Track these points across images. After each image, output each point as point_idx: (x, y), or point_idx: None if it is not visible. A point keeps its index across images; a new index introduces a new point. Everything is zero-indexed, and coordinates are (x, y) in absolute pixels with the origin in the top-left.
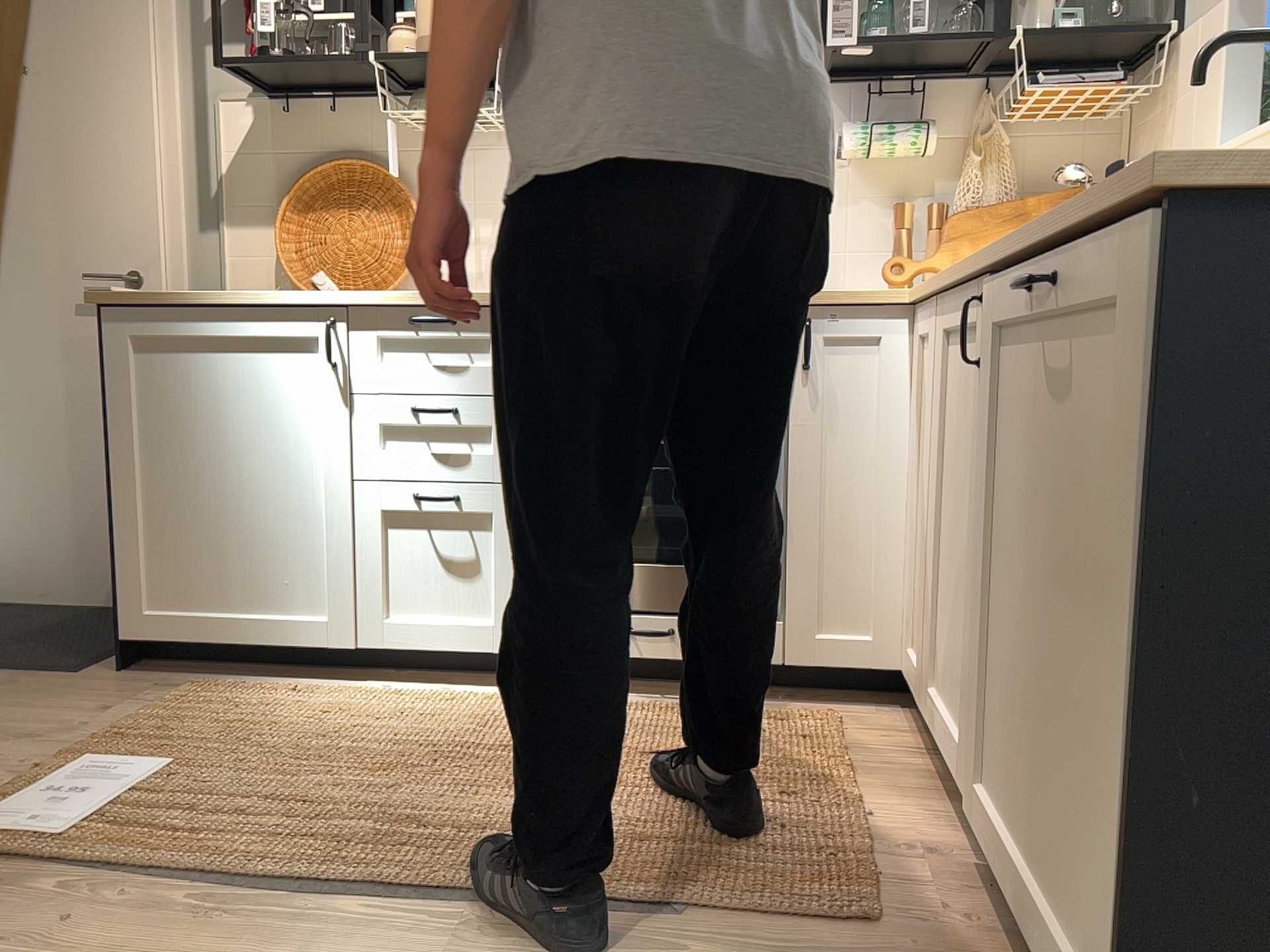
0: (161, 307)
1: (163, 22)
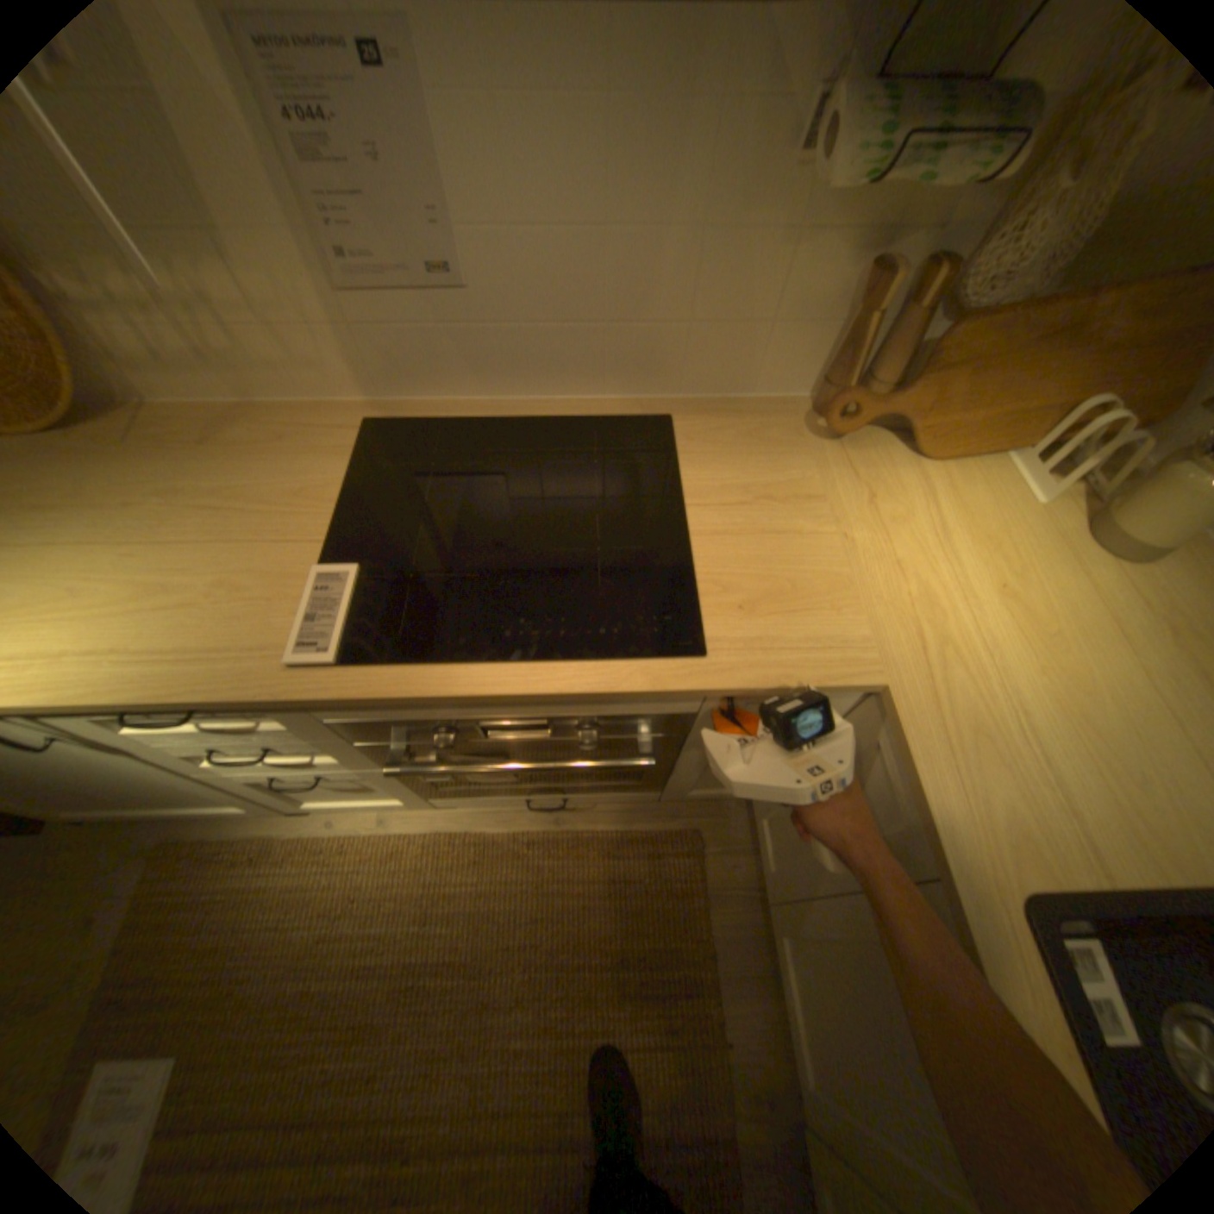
0: None
1: None
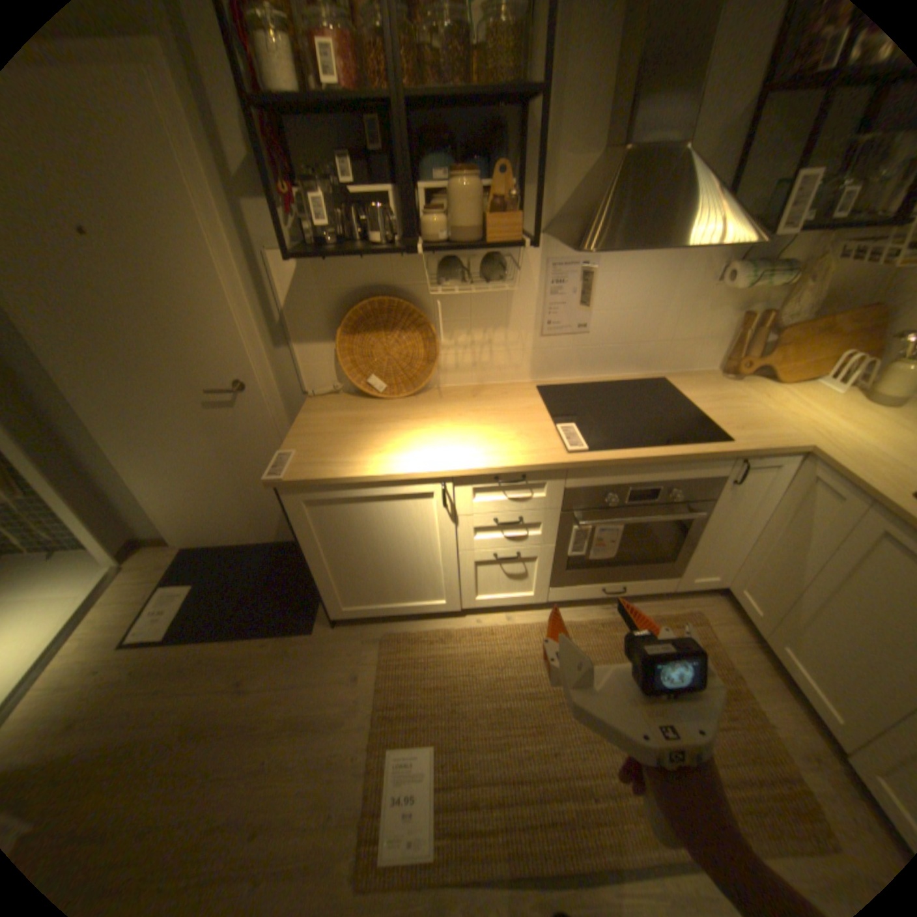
0: (322, 483)
1: (197, 177)
